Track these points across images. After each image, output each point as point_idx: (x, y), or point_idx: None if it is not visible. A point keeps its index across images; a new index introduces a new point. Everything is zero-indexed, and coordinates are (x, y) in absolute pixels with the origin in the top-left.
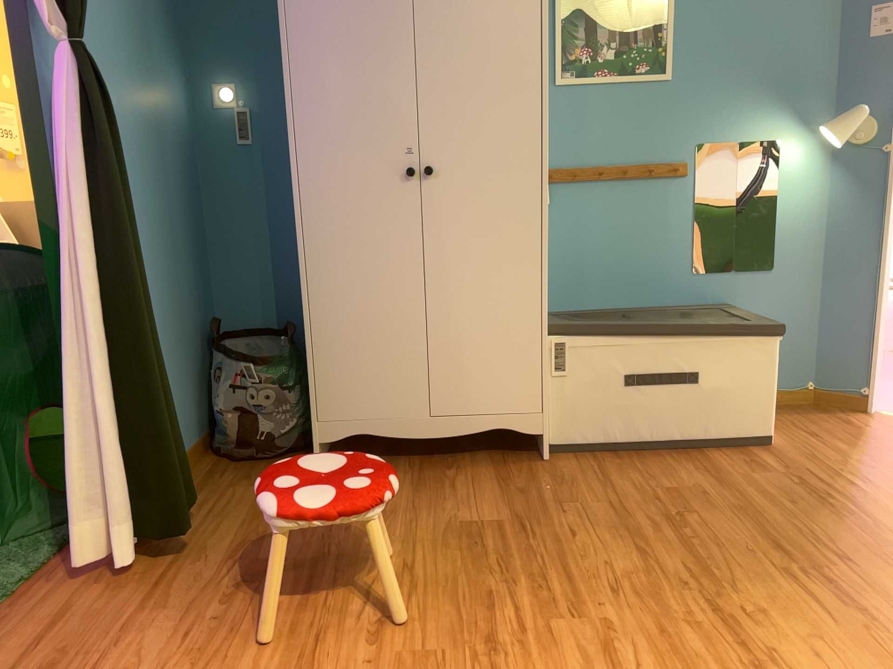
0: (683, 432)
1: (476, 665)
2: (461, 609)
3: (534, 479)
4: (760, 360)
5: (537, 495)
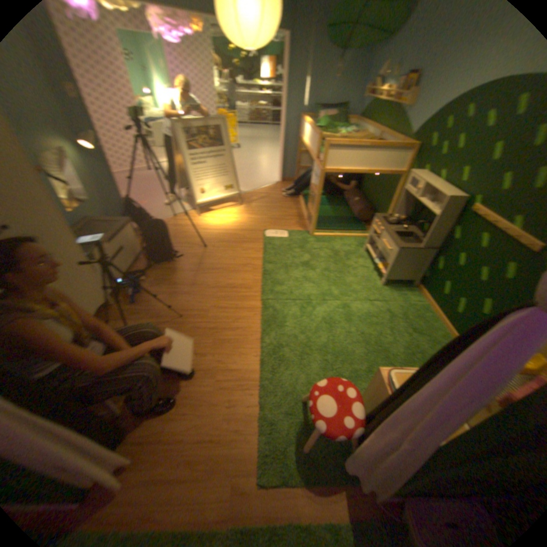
0: (129, 264)
1: (219, 328)
2: (197, 331)
3: (128, 308)
4: (131, 231)
5: (140, 308)
